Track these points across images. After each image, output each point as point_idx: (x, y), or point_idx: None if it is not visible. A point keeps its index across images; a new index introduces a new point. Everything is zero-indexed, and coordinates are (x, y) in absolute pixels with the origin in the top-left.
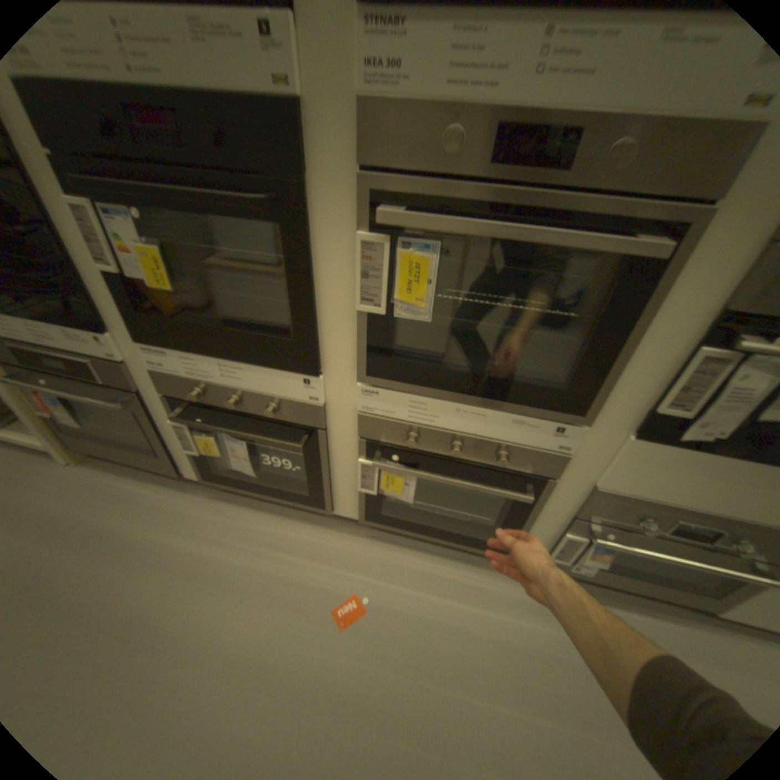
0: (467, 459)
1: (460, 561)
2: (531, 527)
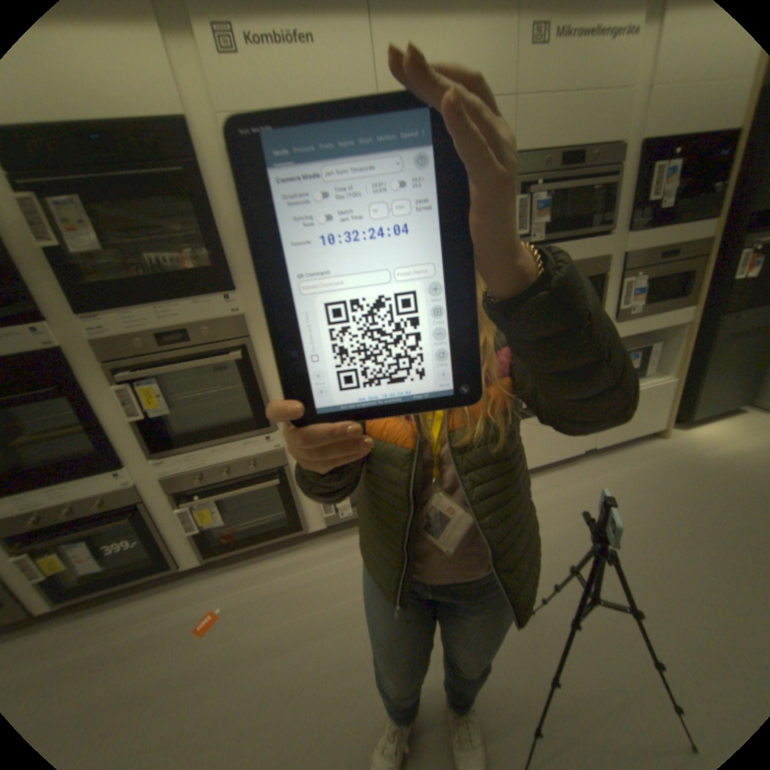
0: (238, 479)
1: (282, 555)
2: (303, 505)
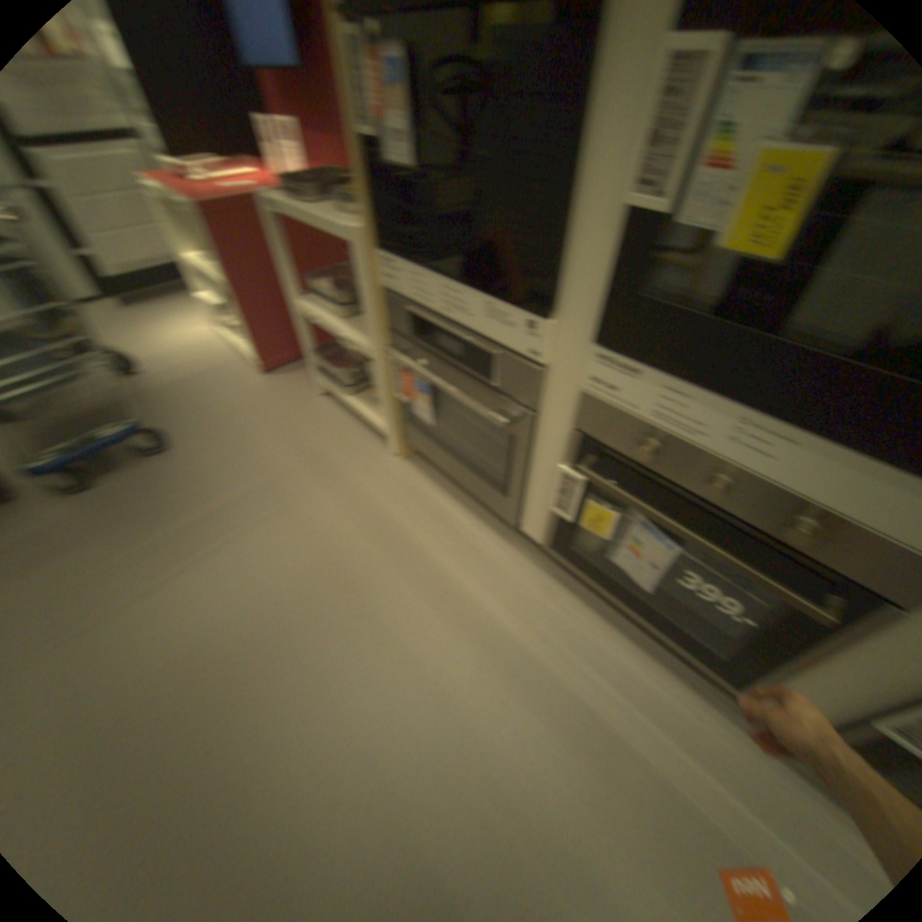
0: None
1: None
2: None
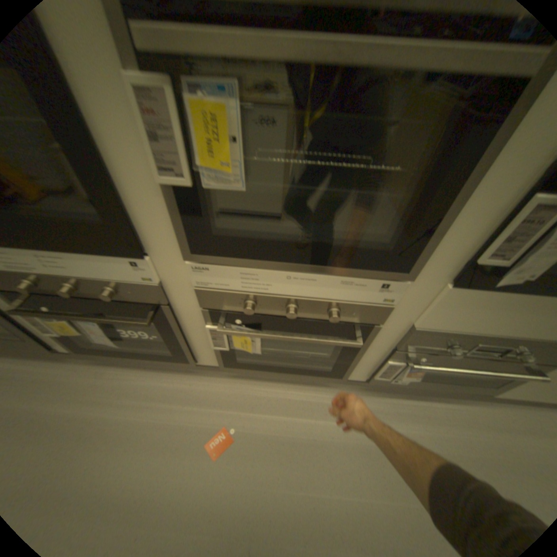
0: (302, 315)
1: (305, 384)
2: (359, 357)
